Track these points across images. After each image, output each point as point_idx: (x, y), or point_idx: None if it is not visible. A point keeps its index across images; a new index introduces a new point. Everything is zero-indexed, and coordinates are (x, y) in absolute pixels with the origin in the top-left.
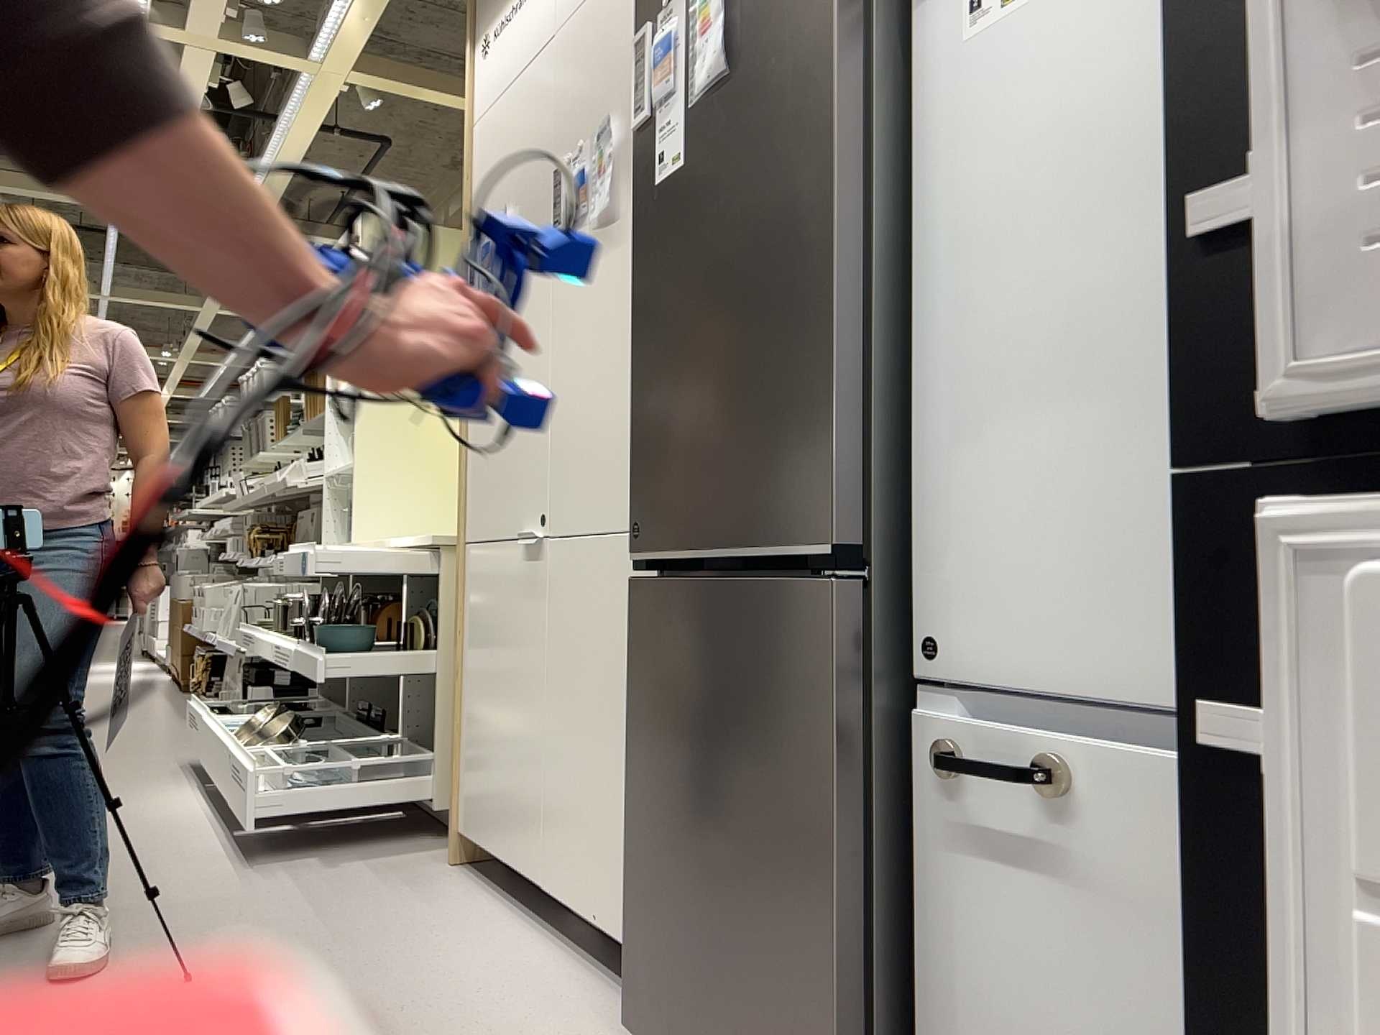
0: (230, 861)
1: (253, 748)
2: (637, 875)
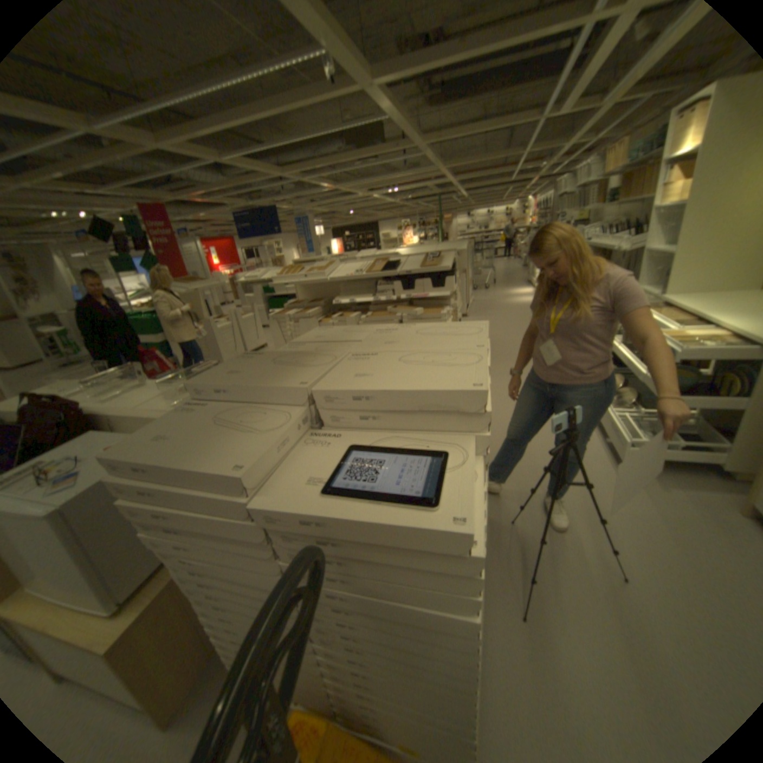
0: (612, 466)
1: (619, 410)
2: None
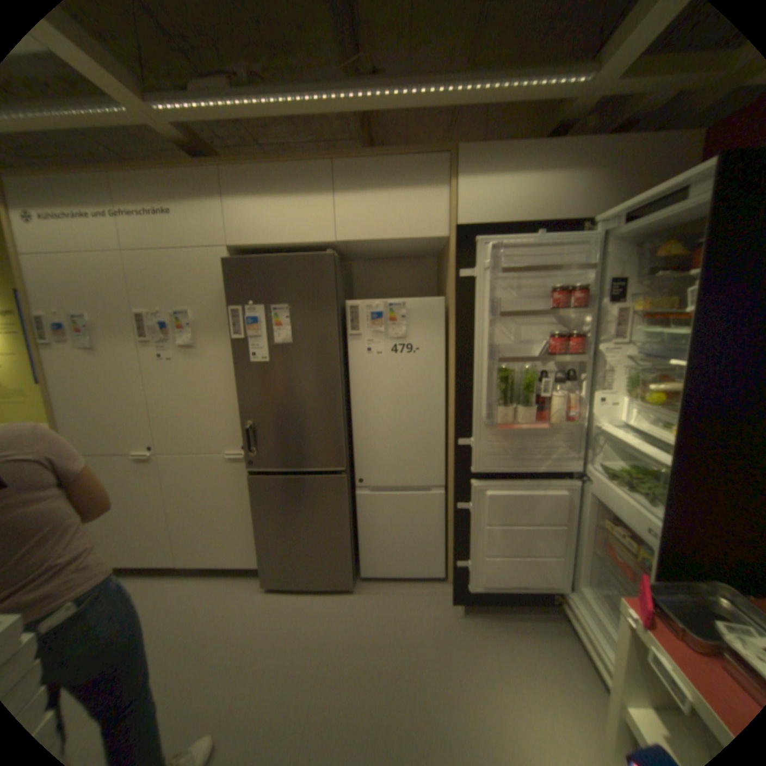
0: None
1: None
2: (260, 550)
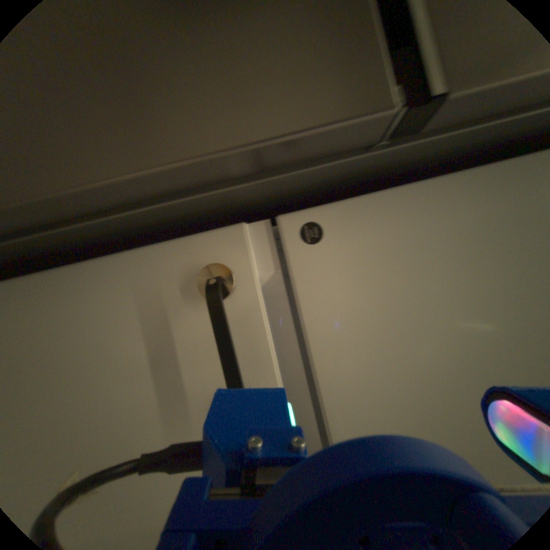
0: None
1: None
2: None
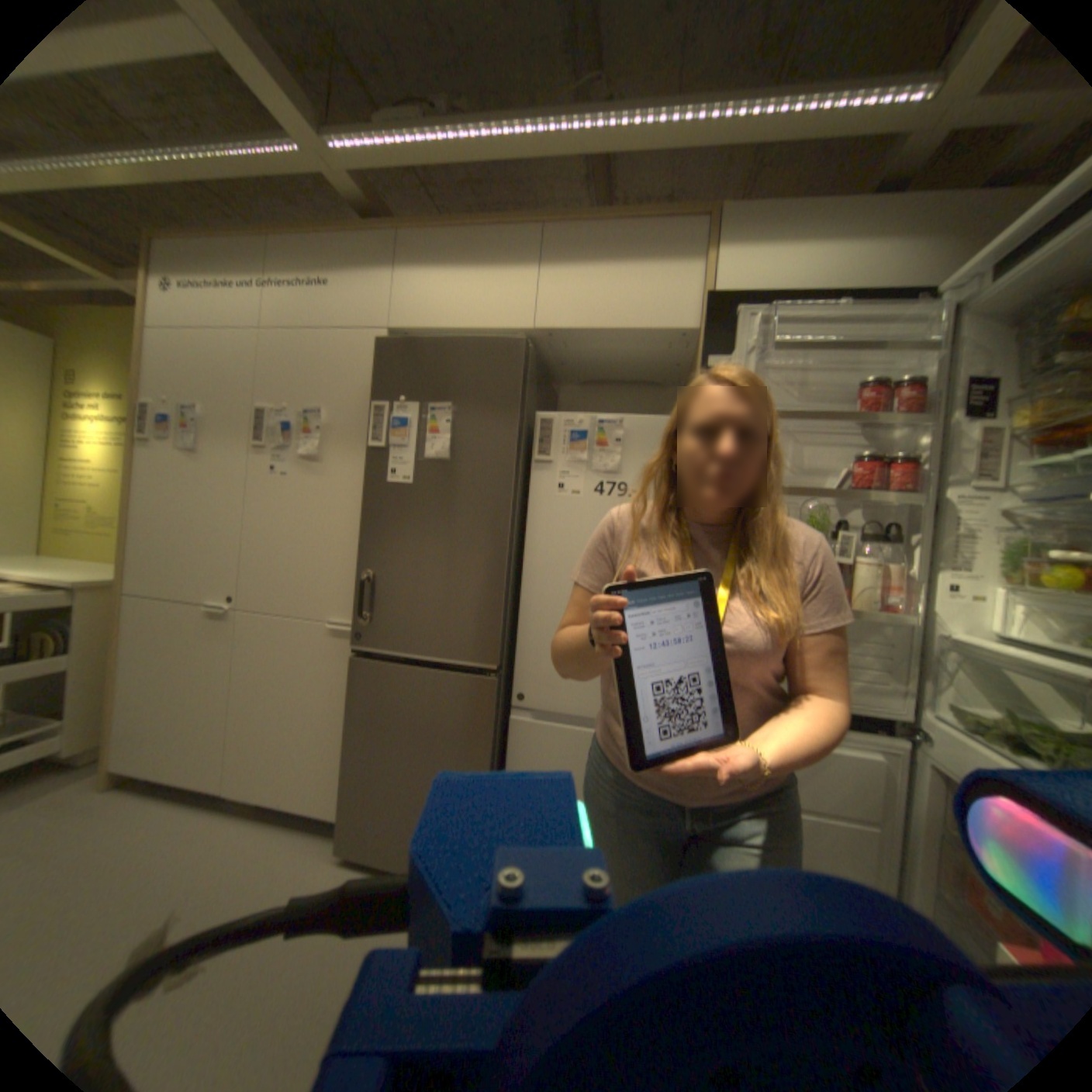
0: None
1: None
2: (345, 788)
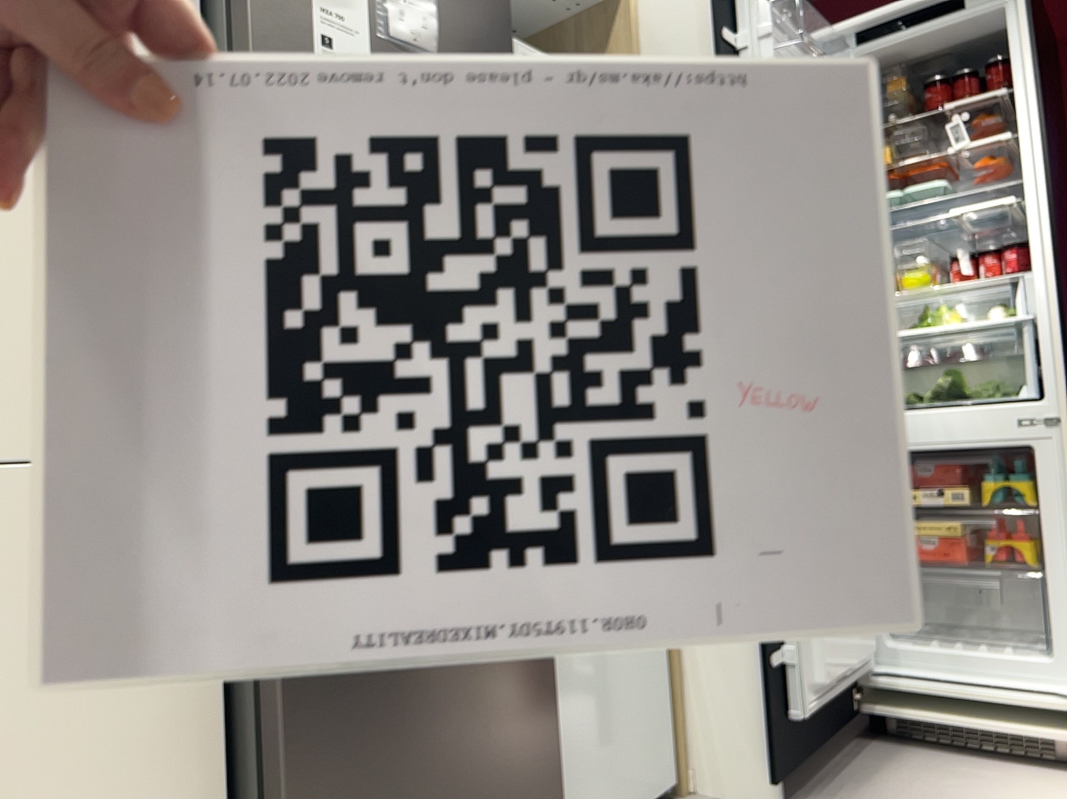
0: None
1: None
2: None
